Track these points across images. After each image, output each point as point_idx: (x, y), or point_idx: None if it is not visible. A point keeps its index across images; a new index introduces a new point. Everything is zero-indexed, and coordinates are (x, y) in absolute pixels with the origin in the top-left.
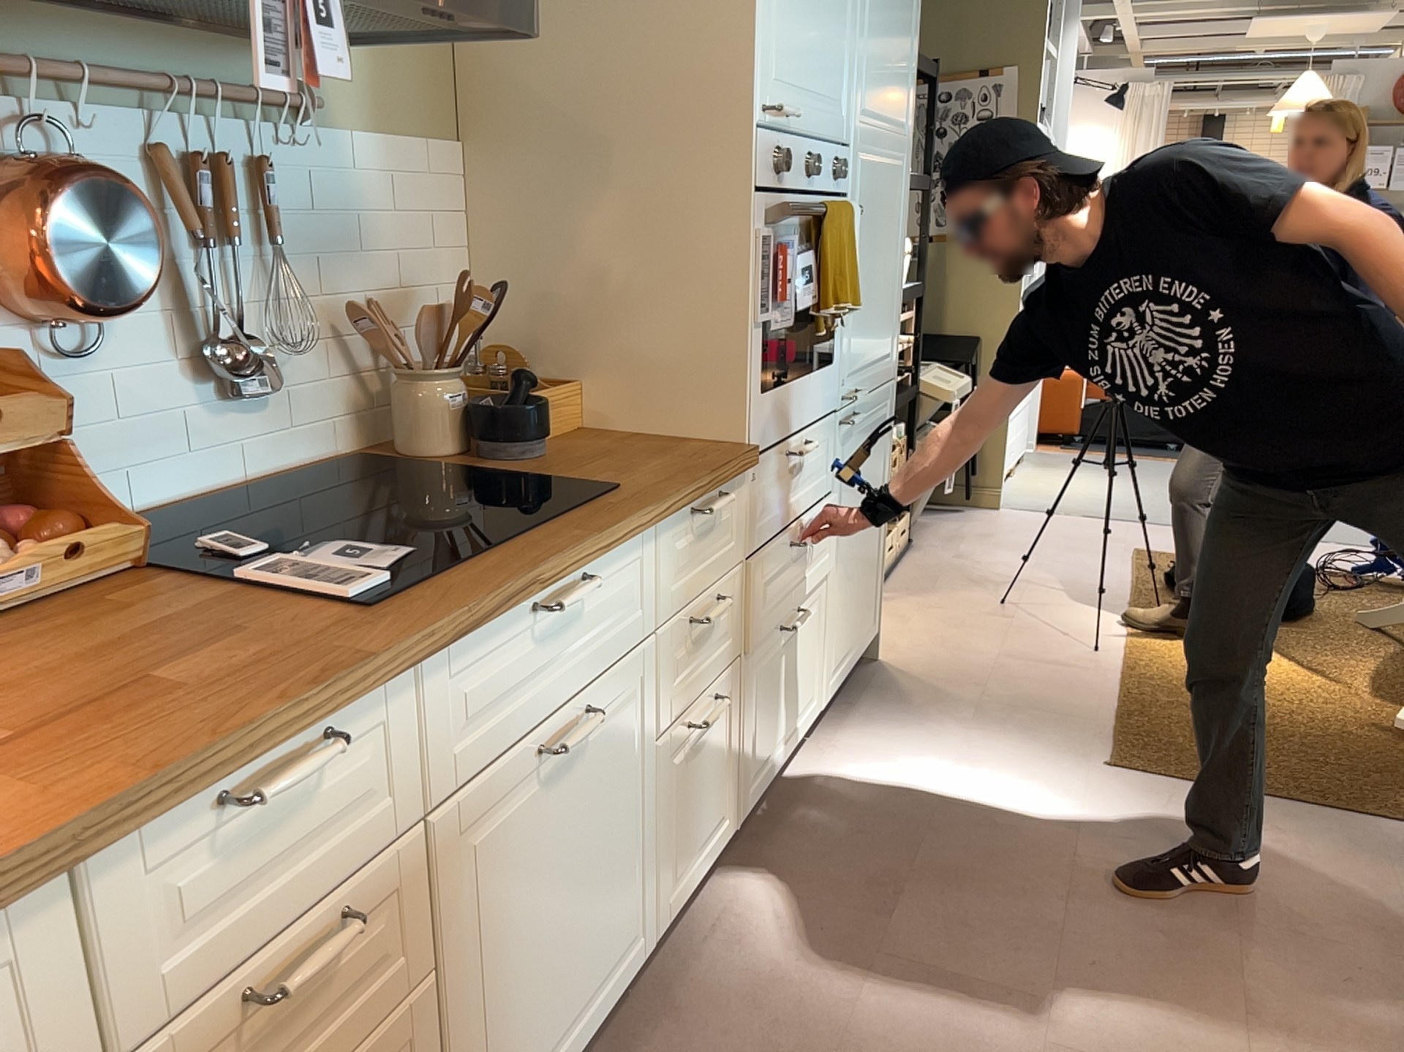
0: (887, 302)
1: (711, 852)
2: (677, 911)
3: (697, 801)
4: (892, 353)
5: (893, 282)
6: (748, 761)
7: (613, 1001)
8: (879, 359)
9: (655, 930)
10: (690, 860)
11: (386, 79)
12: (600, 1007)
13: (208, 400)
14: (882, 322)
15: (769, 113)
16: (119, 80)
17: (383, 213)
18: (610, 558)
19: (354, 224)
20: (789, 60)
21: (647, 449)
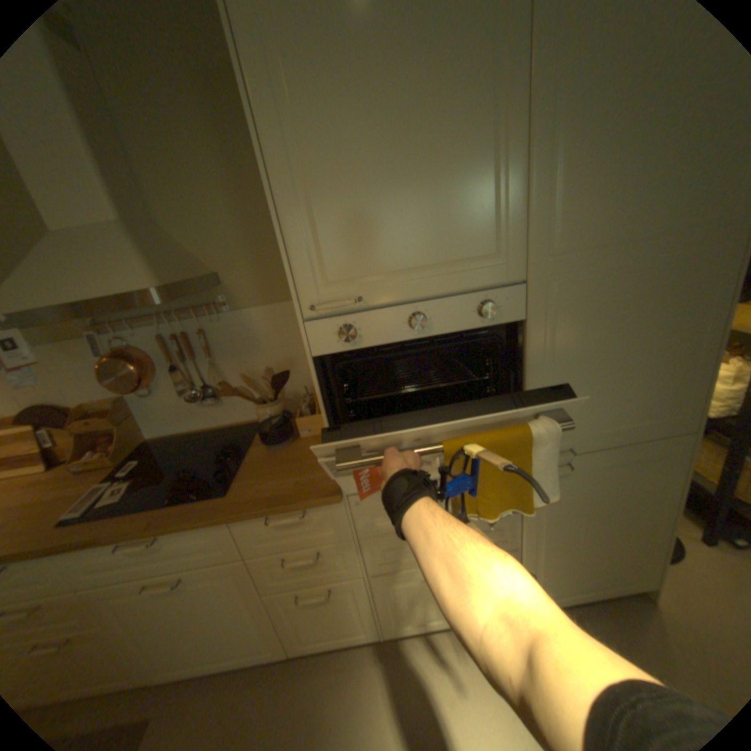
0: (661, 380)
1: (345, 644)
2: (310, 654)
3: (318, 624)
4: (685, 415)
5: (682, 361)
6: (390, 620)
7: (251, 666)
8: (638, 424)
9: (285, 656)
10: (318, 641)
11: (264, 281)
12: (236, 665)
13: (196, 404)
14: (643, 397)
15: (317, 307)
16: (134, 321)
17: (268, 335)
18: (179, 534)
19: (252, 342)
20: (350, 258)
21: (307, 467)
